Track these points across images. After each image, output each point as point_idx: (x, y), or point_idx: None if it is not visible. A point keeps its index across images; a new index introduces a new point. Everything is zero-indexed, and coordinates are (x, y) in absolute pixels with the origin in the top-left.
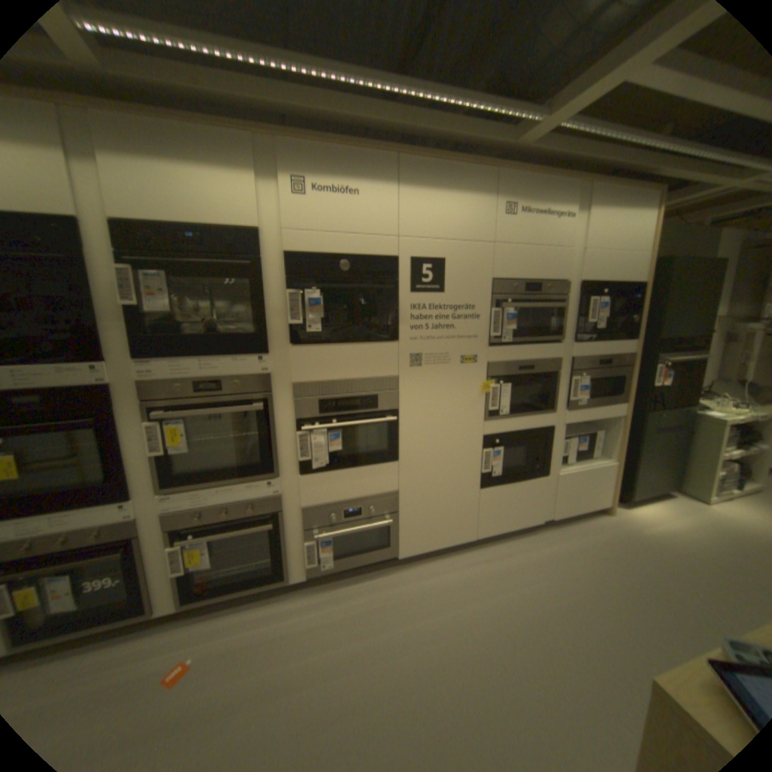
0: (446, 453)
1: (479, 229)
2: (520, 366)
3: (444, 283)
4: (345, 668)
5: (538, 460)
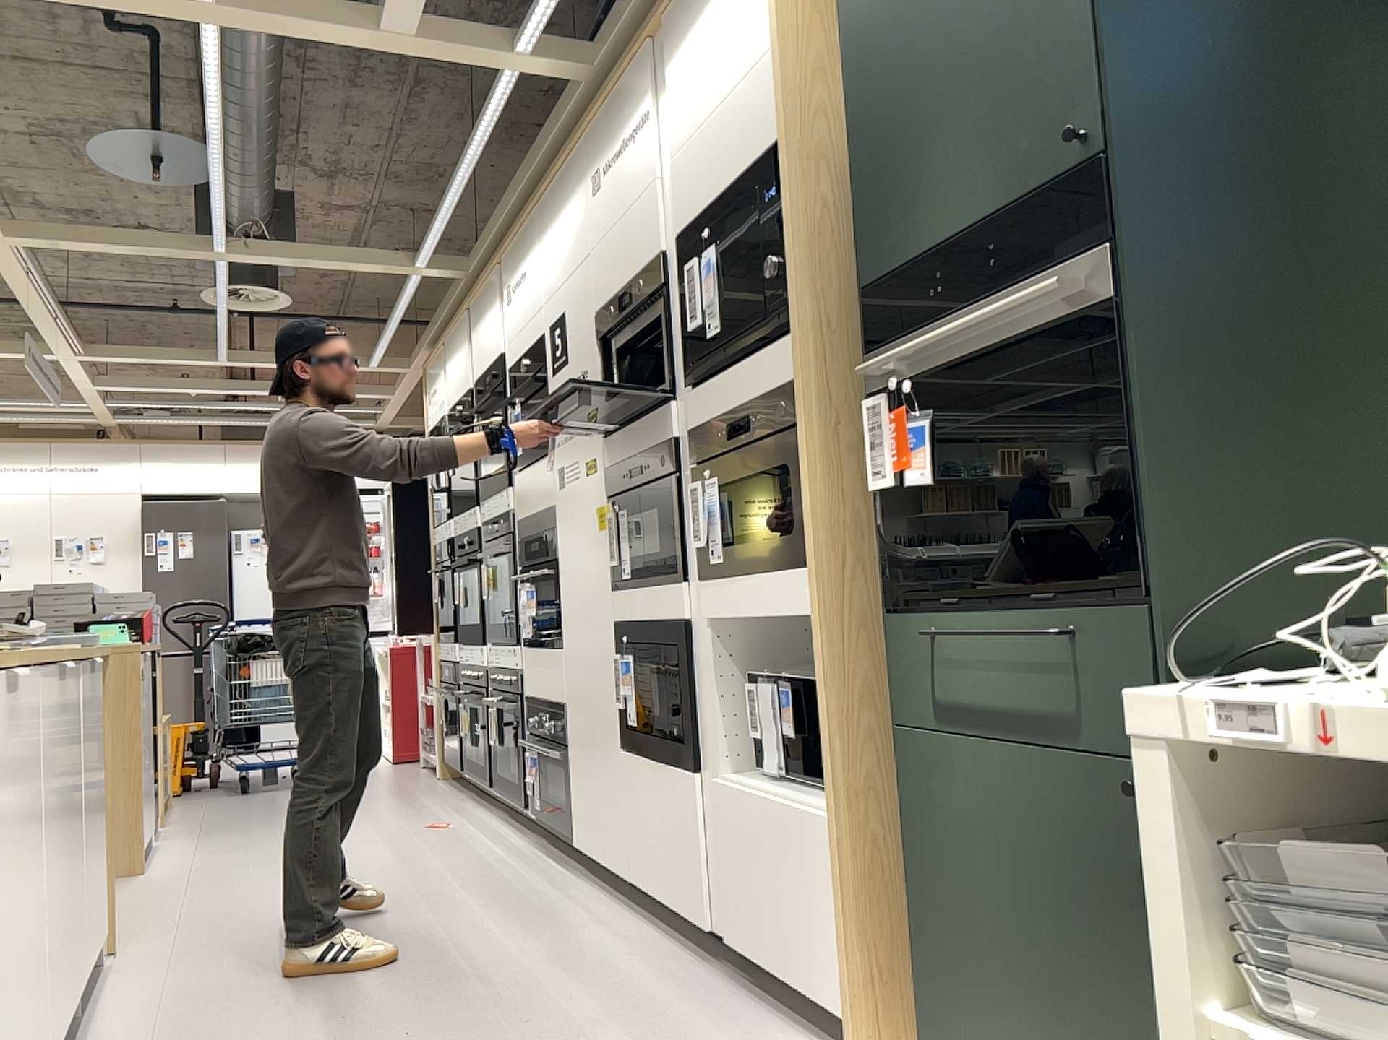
0: (589, 650)
1: (579, 244)
2: (629, 470)
3: (567, 348)
4: (413, 871)
5: (674, 712)
